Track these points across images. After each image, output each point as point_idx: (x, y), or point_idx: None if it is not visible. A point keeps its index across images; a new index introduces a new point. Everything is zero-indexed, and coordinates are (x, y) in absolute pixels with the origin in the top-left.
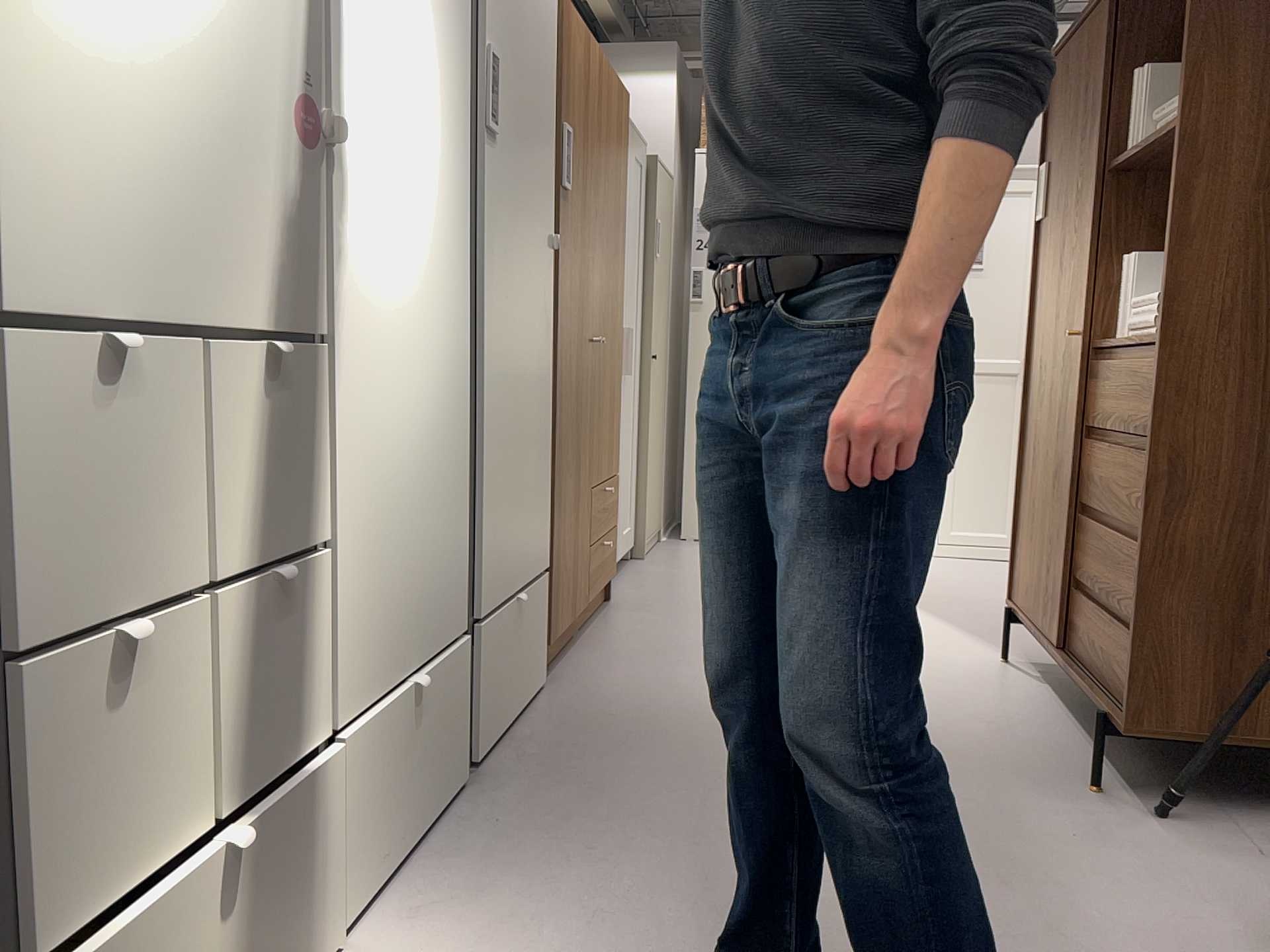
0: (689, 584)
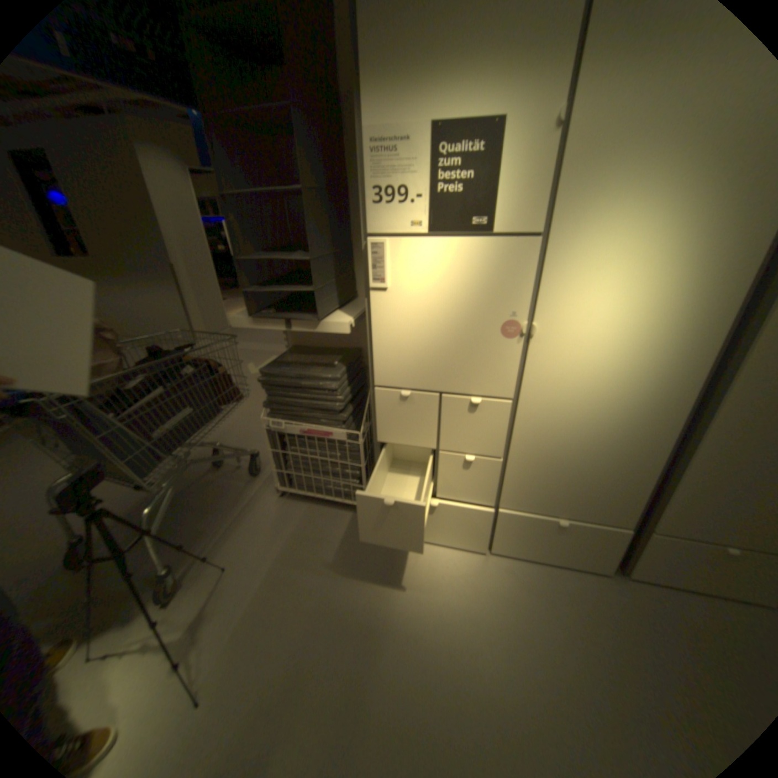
0: None
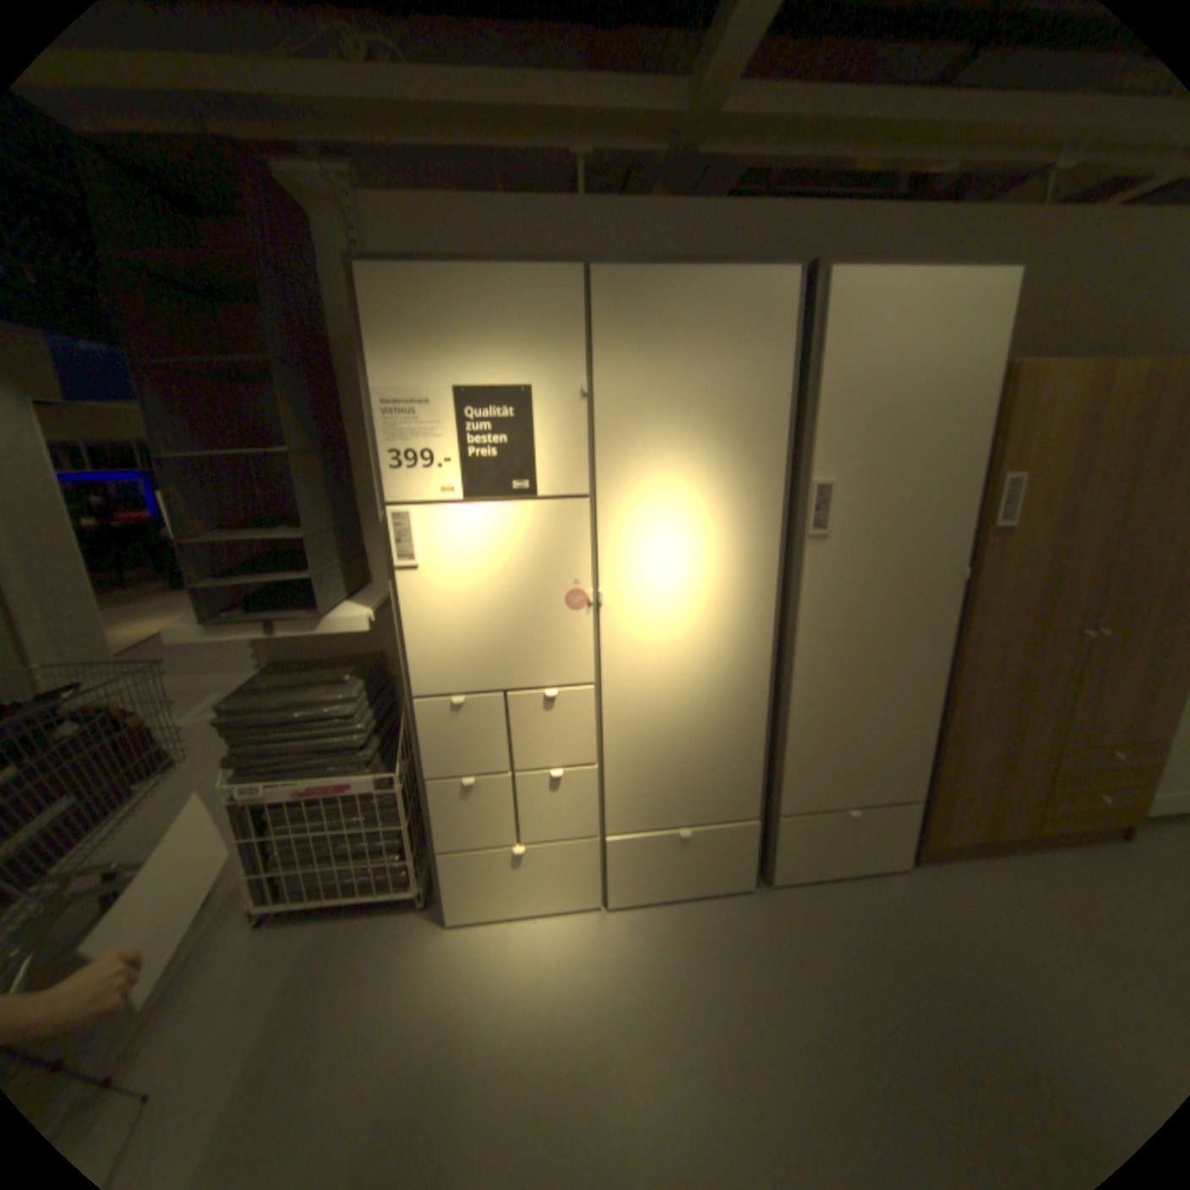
0: None
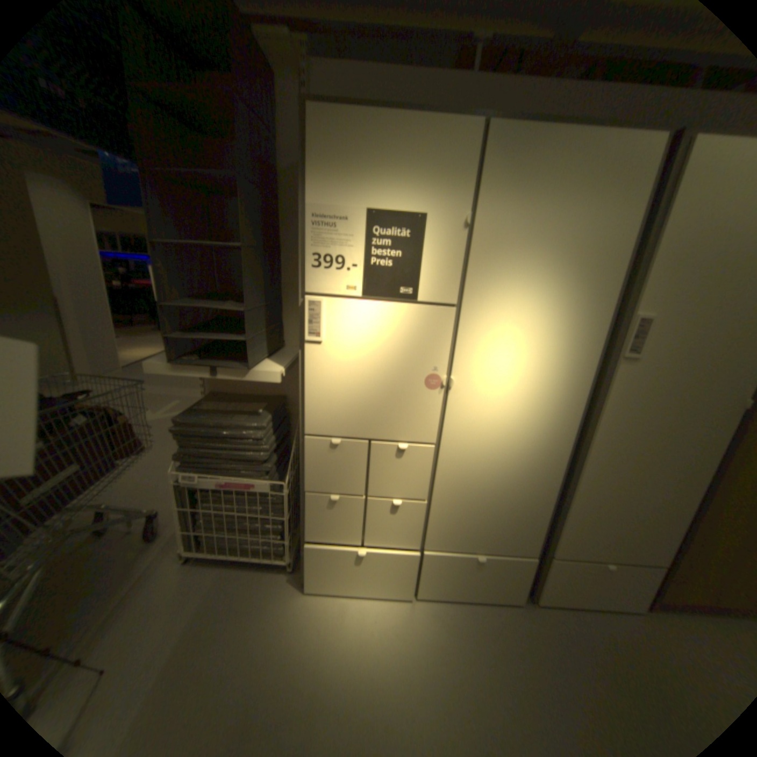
0: None
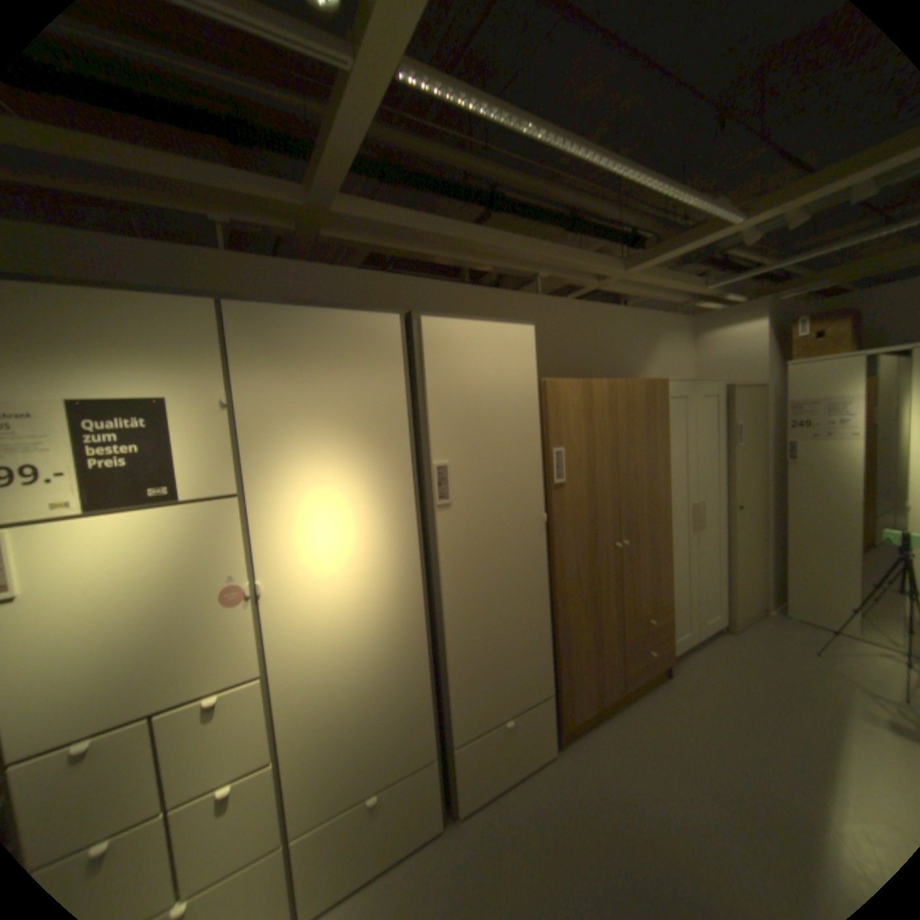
0: (751, 677)
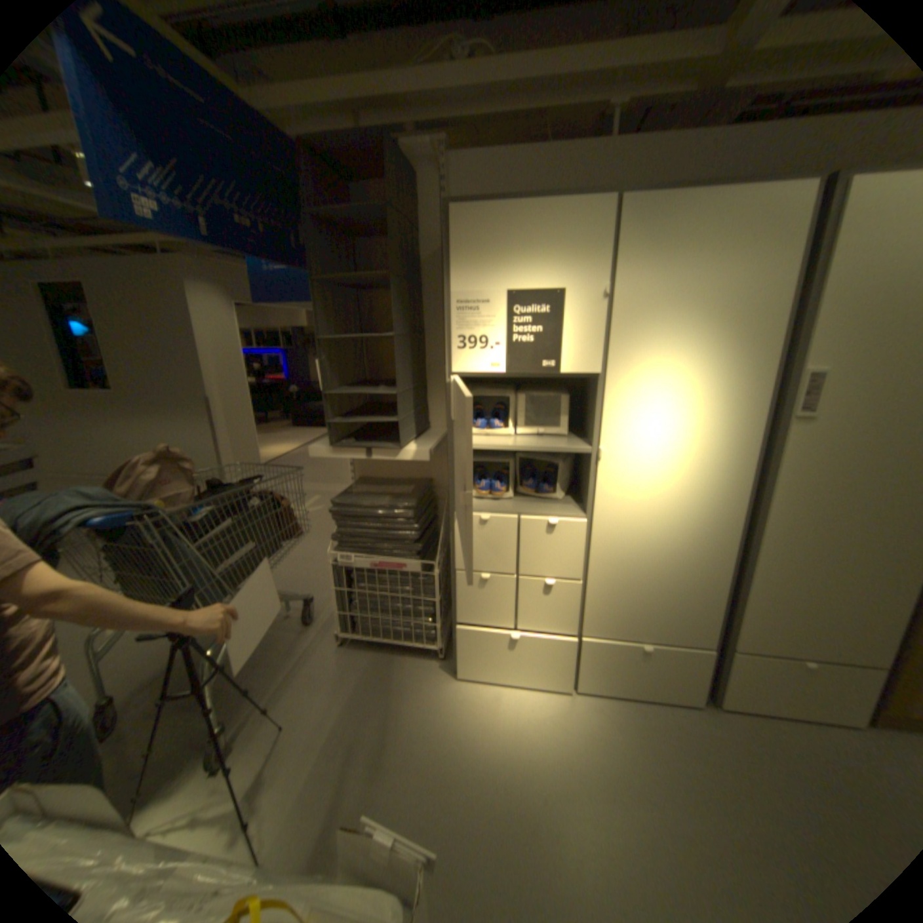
0: None
